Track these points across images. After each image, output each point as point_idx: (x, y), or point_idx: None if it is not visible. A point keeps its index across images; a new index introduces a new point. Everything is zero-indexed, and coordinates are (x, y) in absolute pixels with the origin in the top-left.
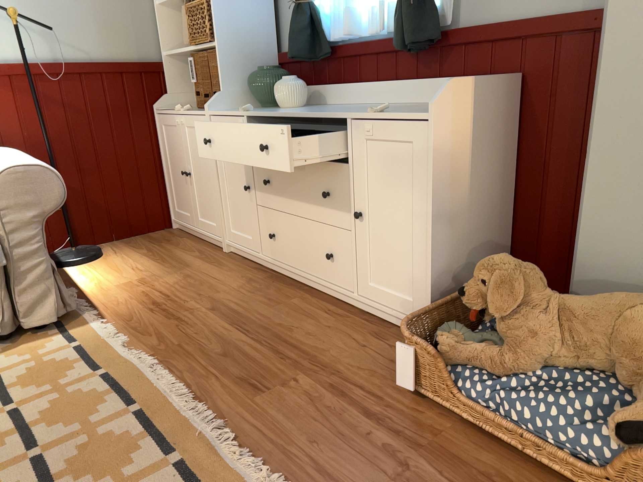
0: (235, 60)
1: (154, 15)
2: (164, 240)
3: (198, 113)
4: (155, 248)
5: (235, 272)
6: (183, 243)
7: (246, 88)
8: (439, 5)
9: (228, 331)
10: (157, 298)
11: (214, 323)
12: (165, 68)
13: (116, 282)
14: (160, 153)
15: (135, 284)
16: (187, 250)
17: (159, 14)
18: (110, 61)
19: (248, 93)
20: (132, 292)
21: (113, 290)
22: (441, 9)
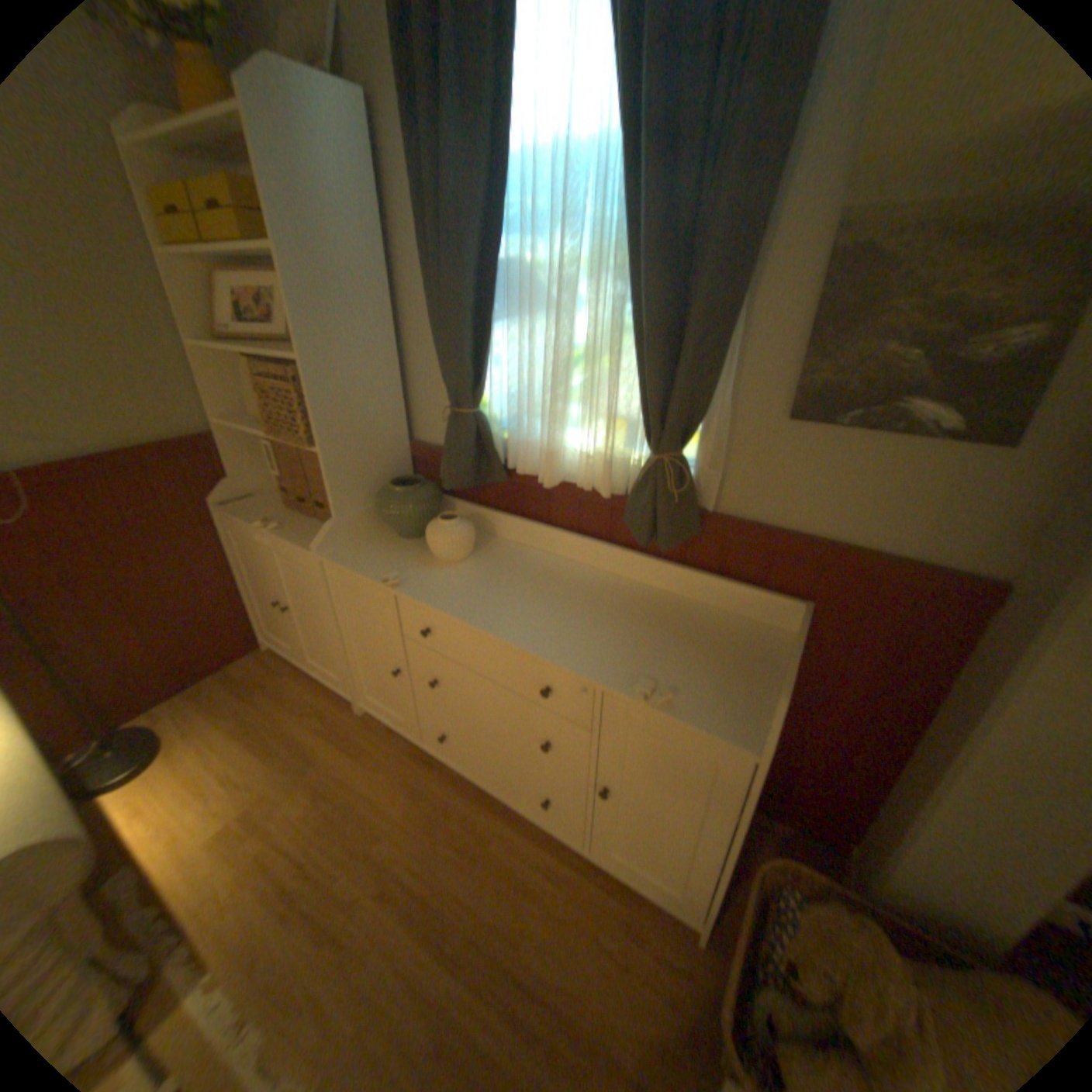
0: (350, 468)
1: (183, 355)
2: (254, 687)
3: (295, 541)
4: (245, 712)
5: (387, 773)
6: (286, 693)
7: (369, 502)
8: (697, 475)
9: (423, 971)
10: (283, 880)
11: (395, 947)
12: (217, 439)
13: (200, 832)
14: (226, 560)
15: (234, 835)
16: (298, 715)
17: (193, 356)
18: (111, 442)
19: (374, 509)
20: (236, 867)
21: (200, 864)
22: (701, 483)
